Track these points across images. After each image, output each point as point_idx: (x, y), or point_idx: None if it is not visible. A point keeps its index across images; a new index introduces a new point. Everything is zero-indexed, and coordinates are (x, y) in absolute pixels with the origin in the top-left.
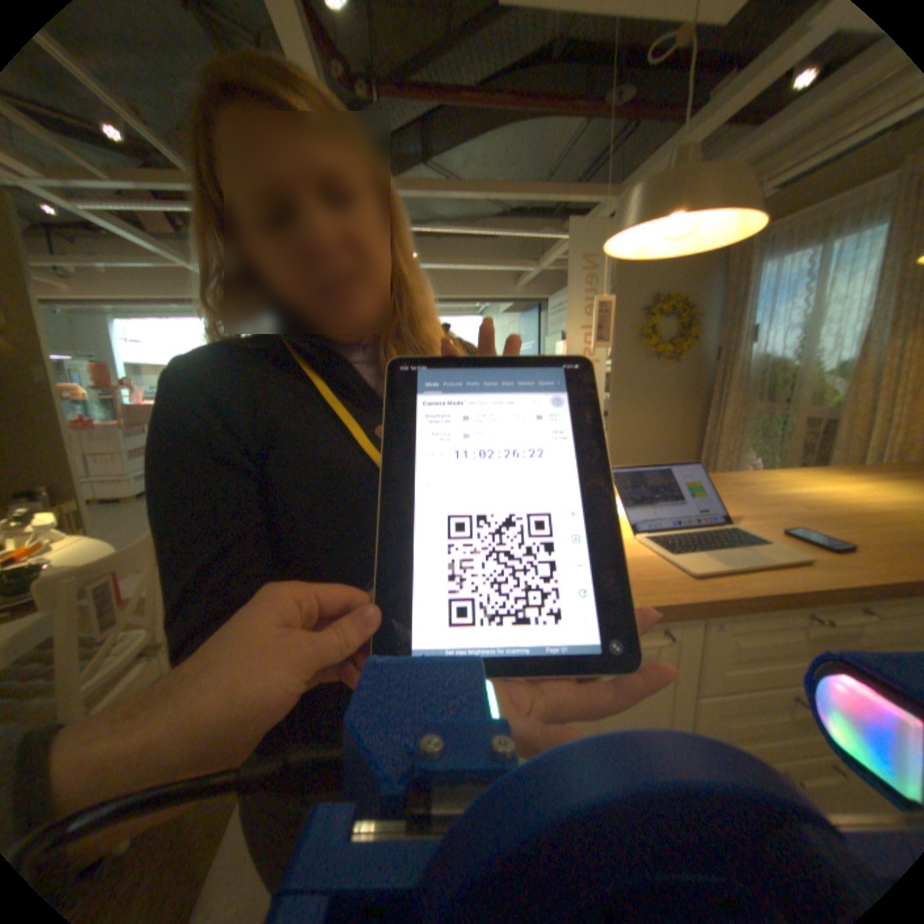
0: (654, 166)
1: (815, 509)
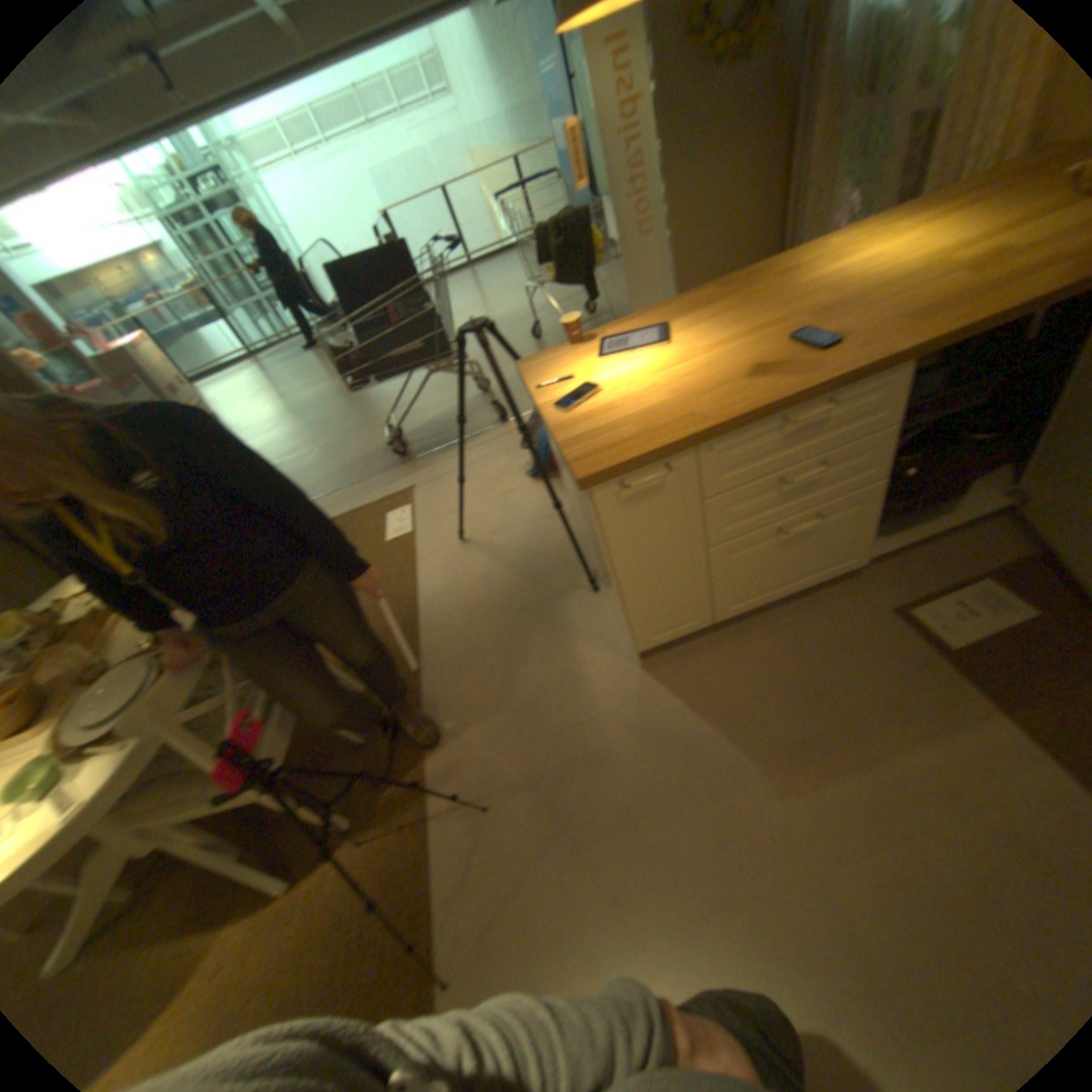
0: None
1: (835, 293)
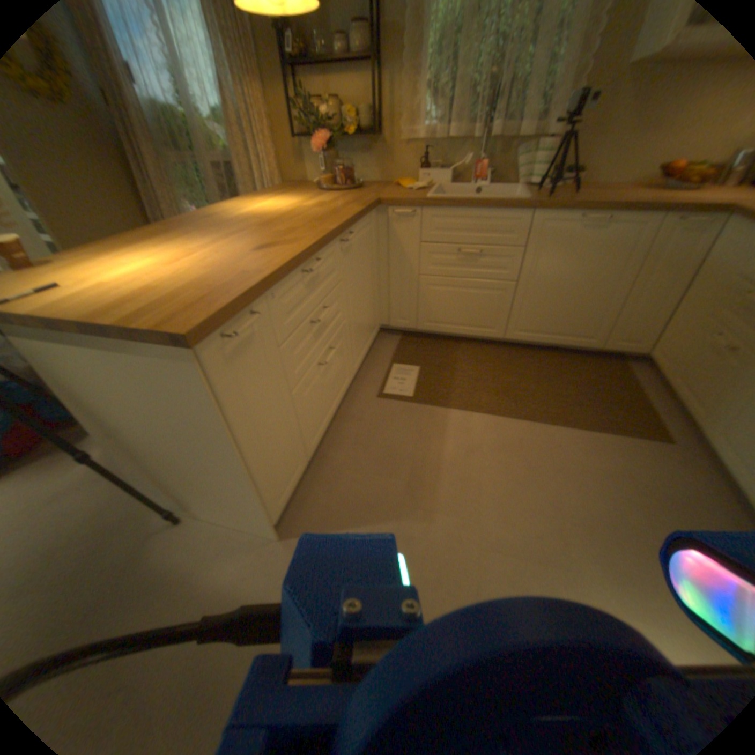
0: None
1: (257, 219)
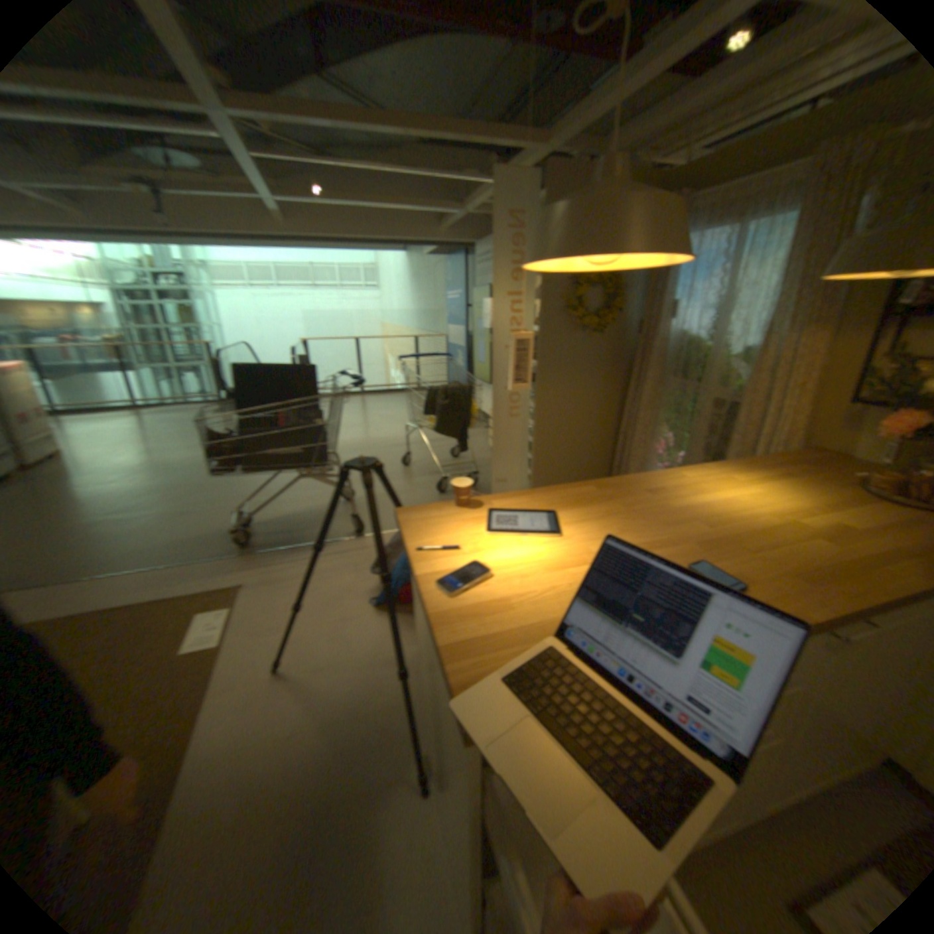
0: (580, 117)
1: (713, 527)
